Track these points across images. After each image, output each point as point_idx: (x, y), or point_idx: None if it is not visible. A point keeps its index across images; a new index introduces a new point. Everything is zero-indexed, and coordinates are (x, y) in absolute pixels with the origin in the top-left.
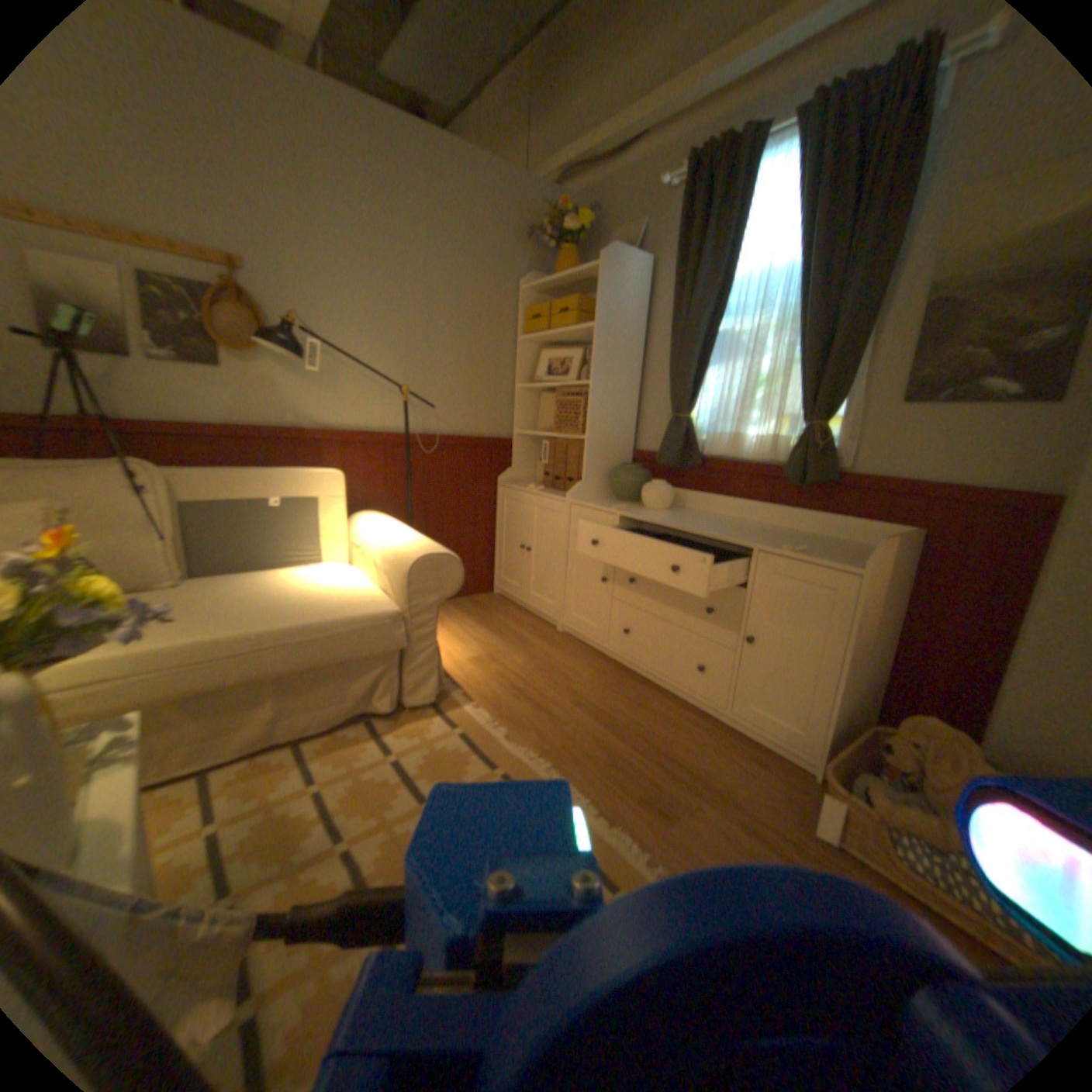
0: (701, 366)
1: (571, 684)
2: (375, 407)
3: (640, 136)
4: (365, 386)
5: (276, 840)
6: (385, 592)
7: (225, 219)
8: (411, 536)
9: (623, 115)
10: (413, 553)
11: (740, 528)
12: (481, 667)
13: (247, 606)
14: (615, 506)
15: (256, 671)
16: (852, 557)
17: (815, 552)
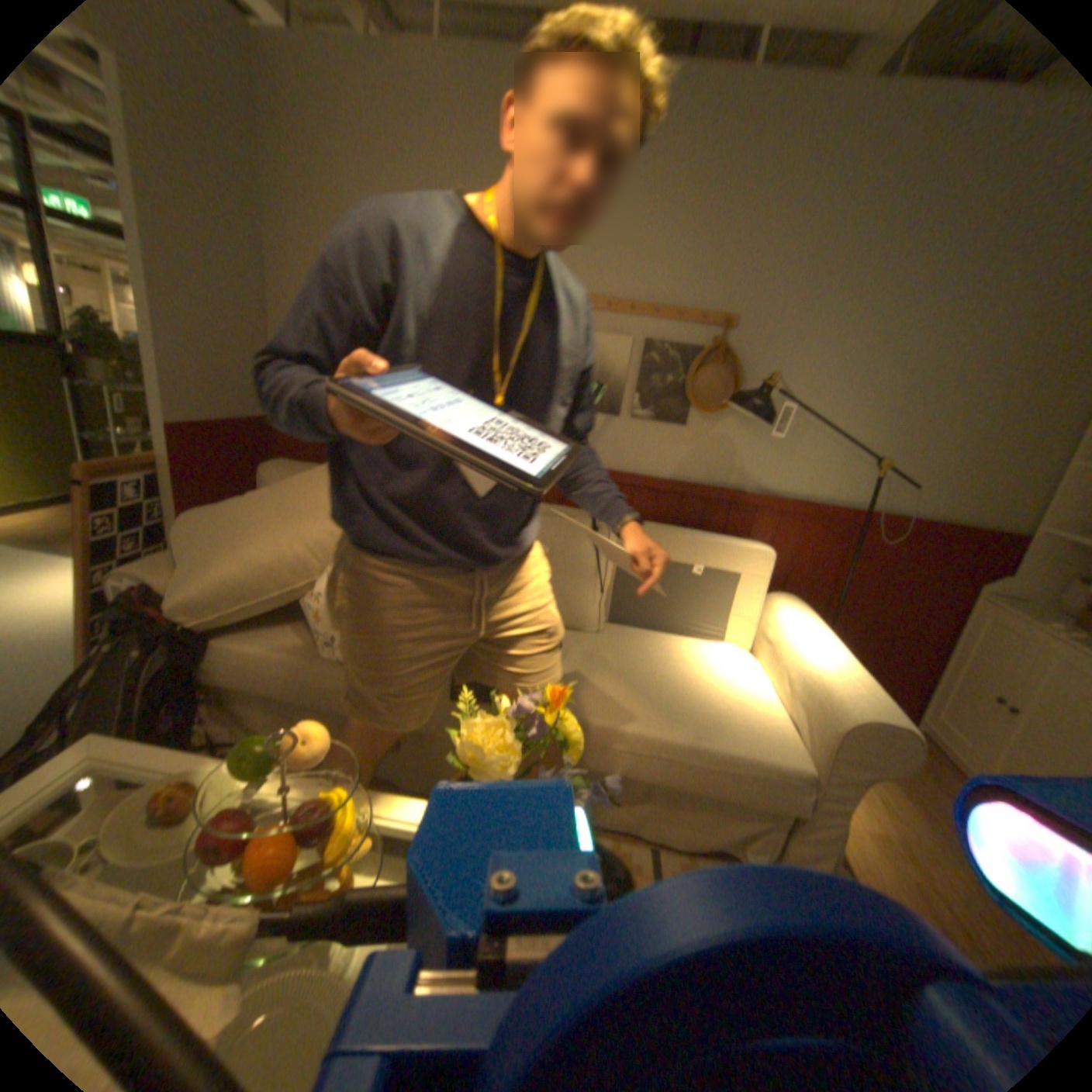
0: None
1: None
2: (833, 476)
3: None
4: (829, 451)
5: None
6: (798, 731)
7: (735, 278)
8: (851, 670)
9: None
10: (856, 710)
11: None
12: (892, 862)
13: (653, 694)
14: None
15: (647, 778)
16: None
17: None
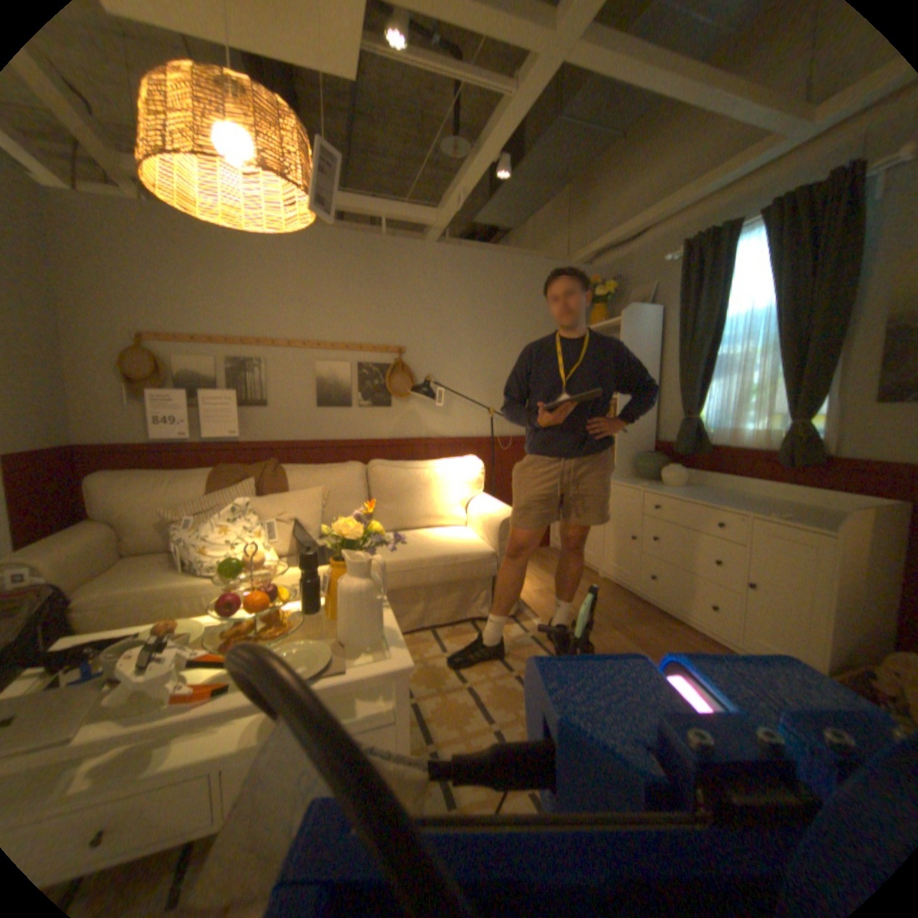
0: (705, 380)
1: (610, 614)
2: (472, 422)
3: (649, 227)
4: (466, 410)
5: (431, 677)
6: (483, 540)
7: (398, 329)
8: (498, 505)
9: (635, 219)
10: (501, 515)
11: (743, 500)
12: (543, 597)
13: (410, 544)
14: (641, 483)
15: (417, 581)
16: (835, 524)
17: (801, 519)
